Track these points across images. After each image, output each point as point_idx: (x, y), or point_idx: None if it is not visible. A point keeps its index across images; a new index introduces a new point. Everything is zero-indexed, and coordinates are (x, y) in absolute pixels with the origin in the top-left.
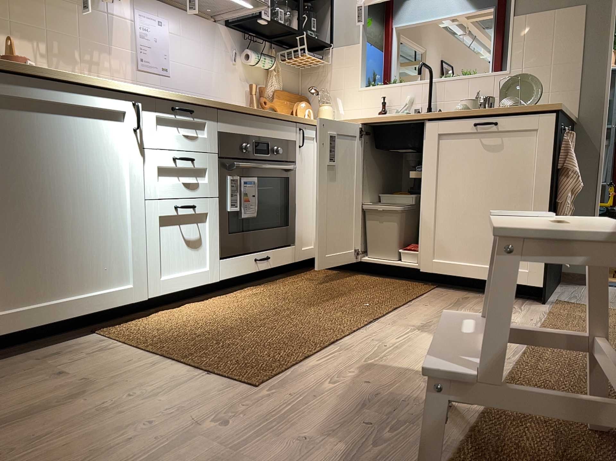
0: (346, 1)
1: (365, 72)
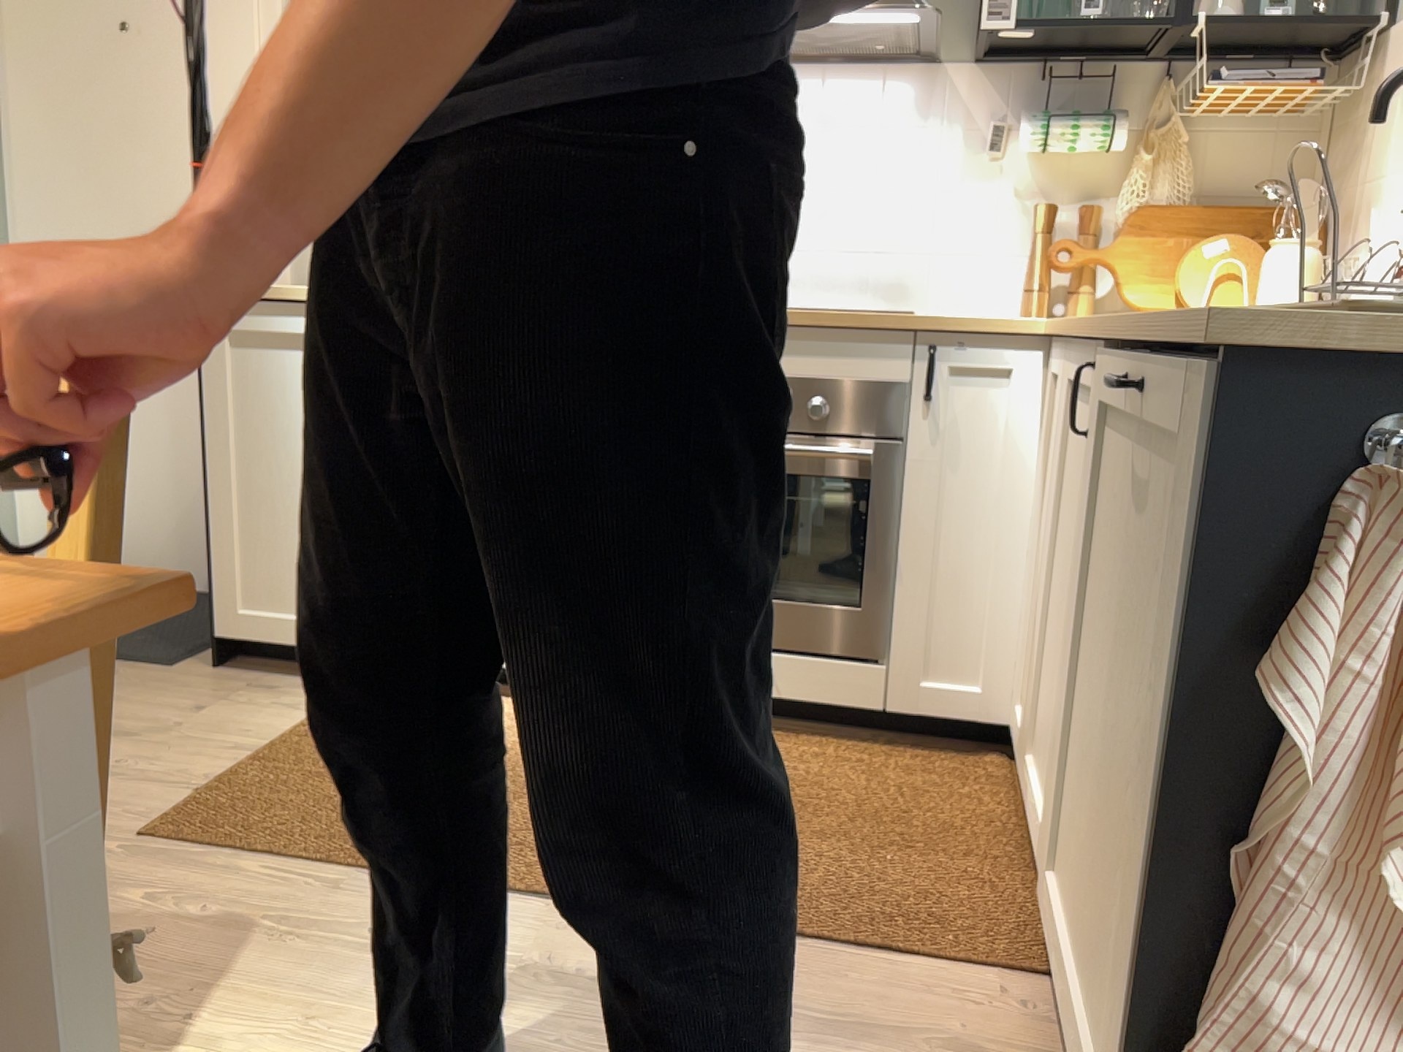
0: None
1: None
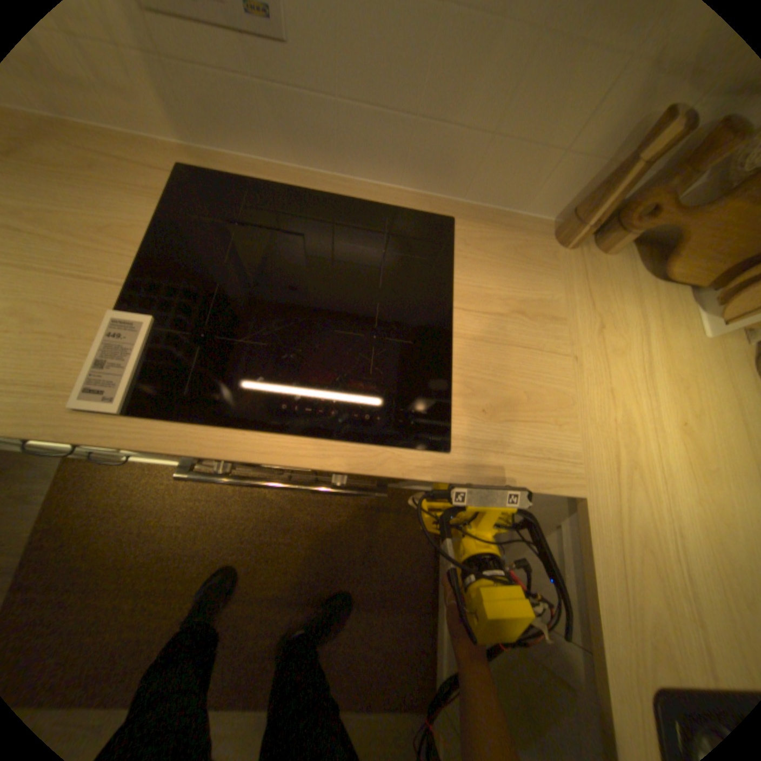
0: None
1: None
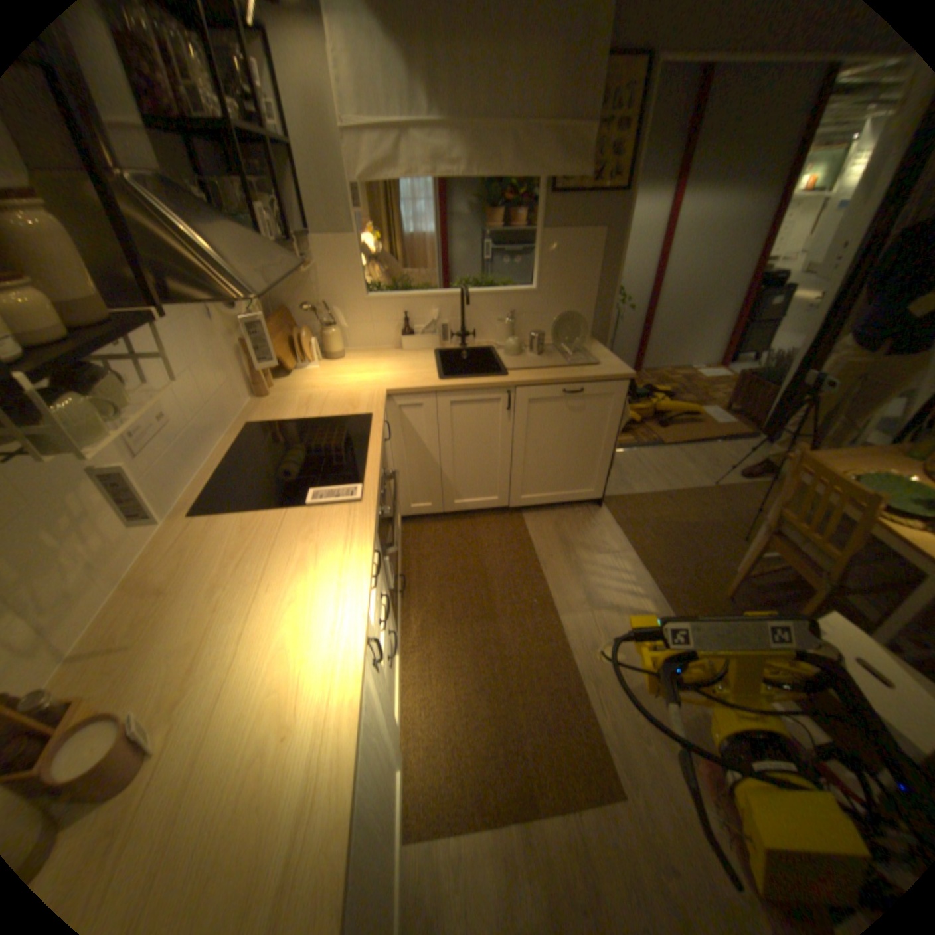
0: (316, 158)
1: (364, 270)
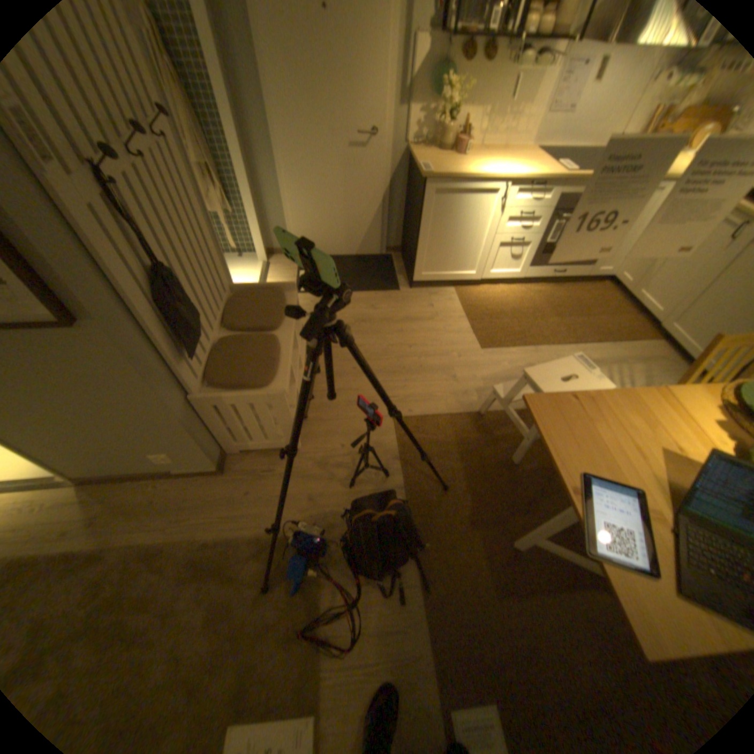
0: None
1: None
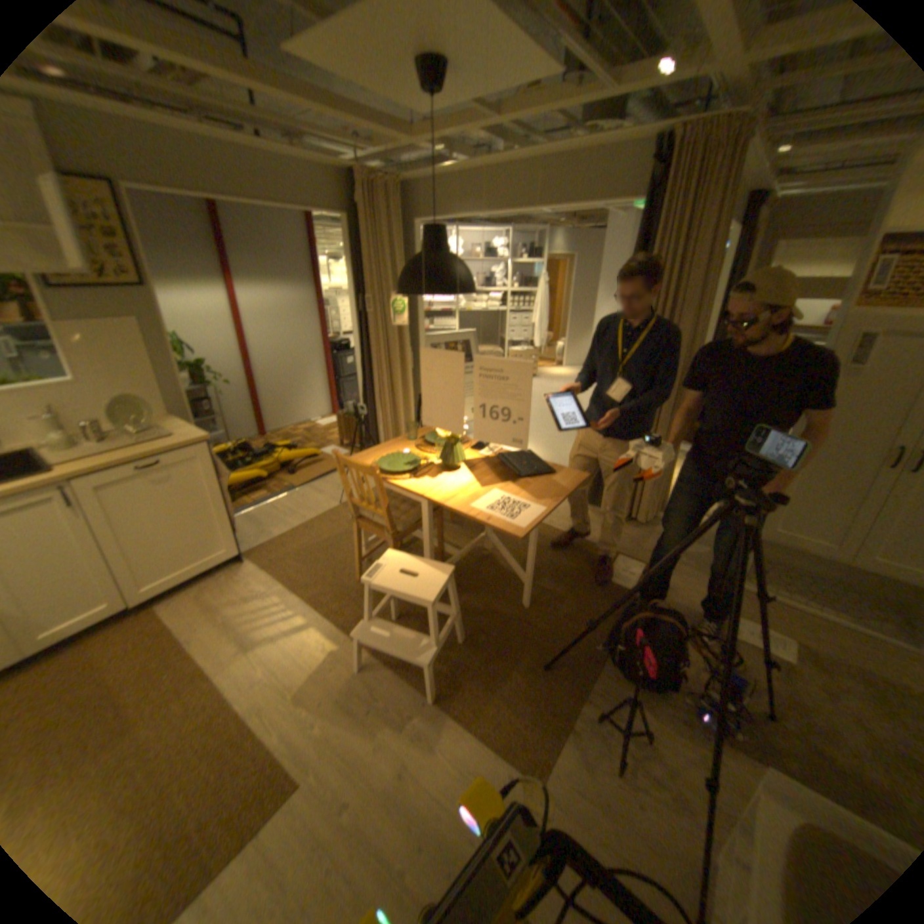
0: None
1: None
